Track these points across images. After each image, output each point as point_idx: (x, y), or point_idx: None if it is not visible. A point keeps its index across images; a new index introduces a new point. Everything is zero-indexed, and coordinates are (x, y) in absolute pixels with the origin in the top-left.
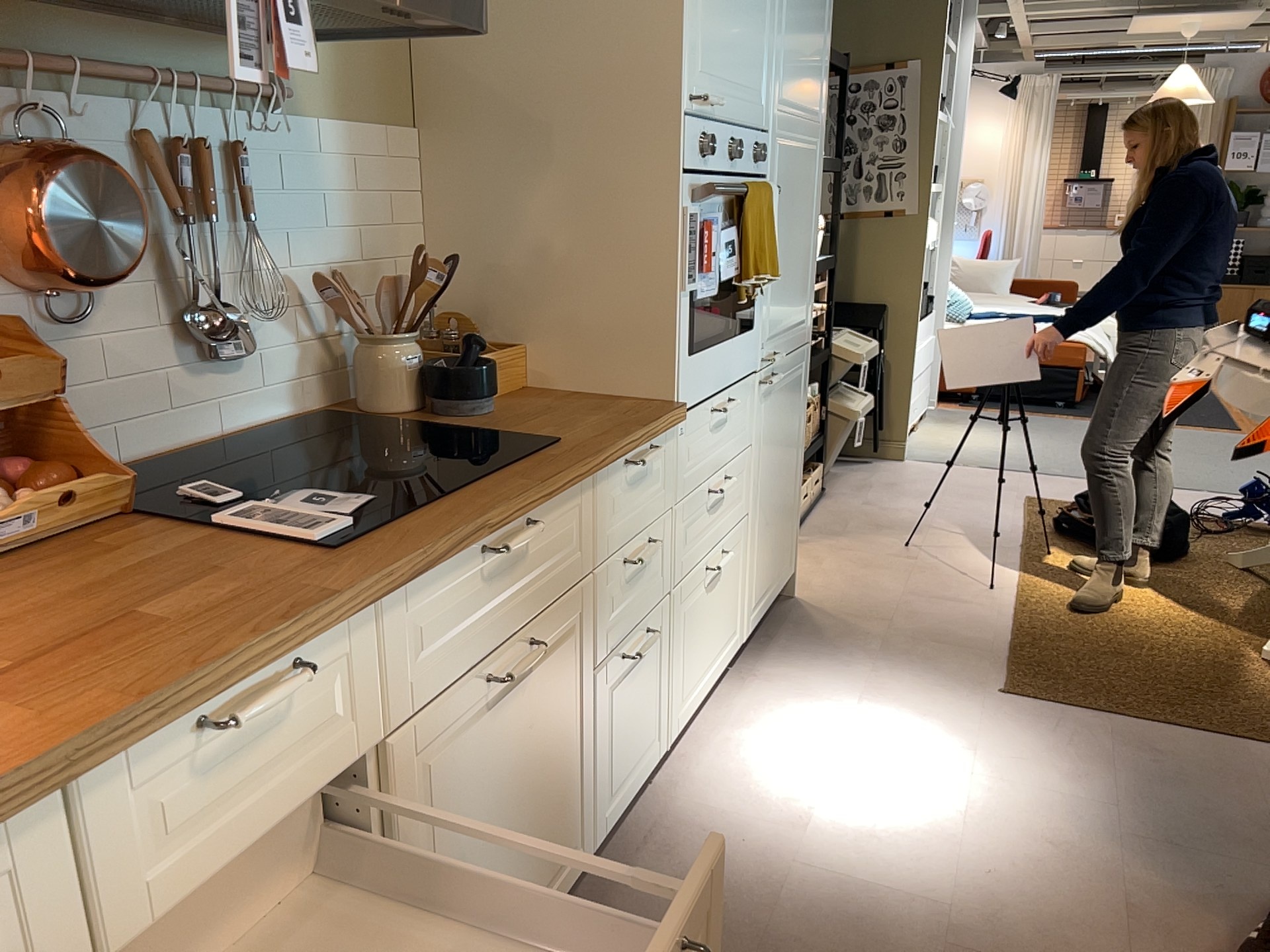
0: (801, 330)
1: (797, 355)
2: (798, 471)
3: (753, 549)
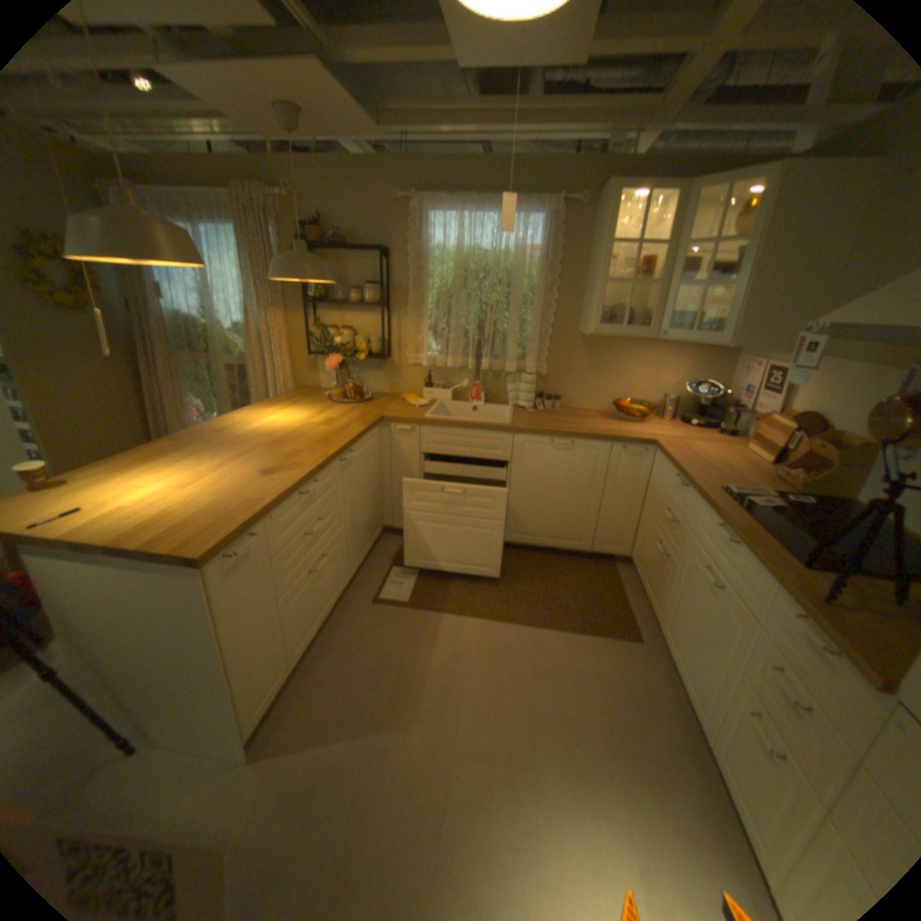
0: None
1: None
2: None
3: None
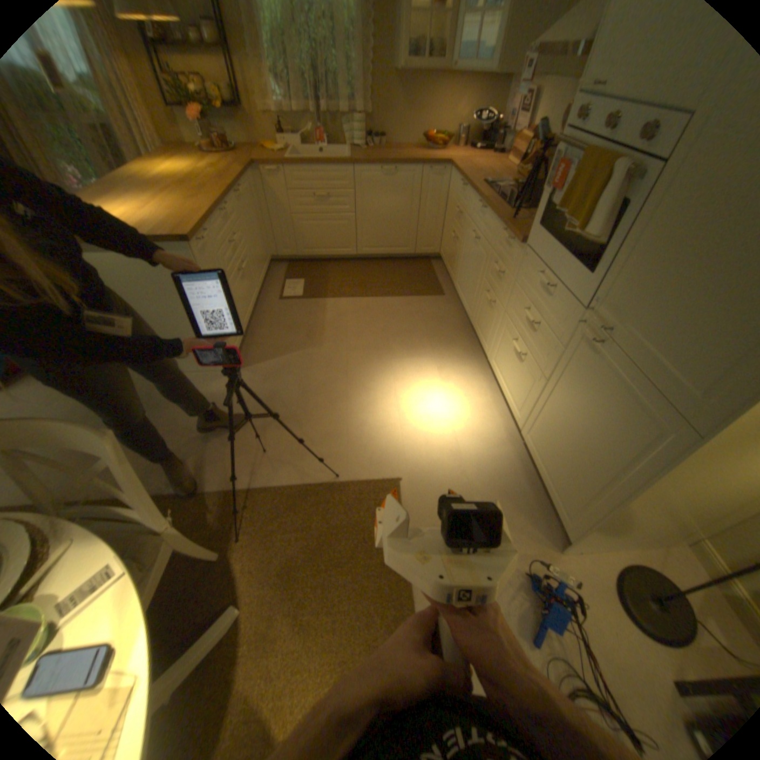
0: (675, 387)
1: (651, 396)
2: (605, 491)
3: (538, 404)
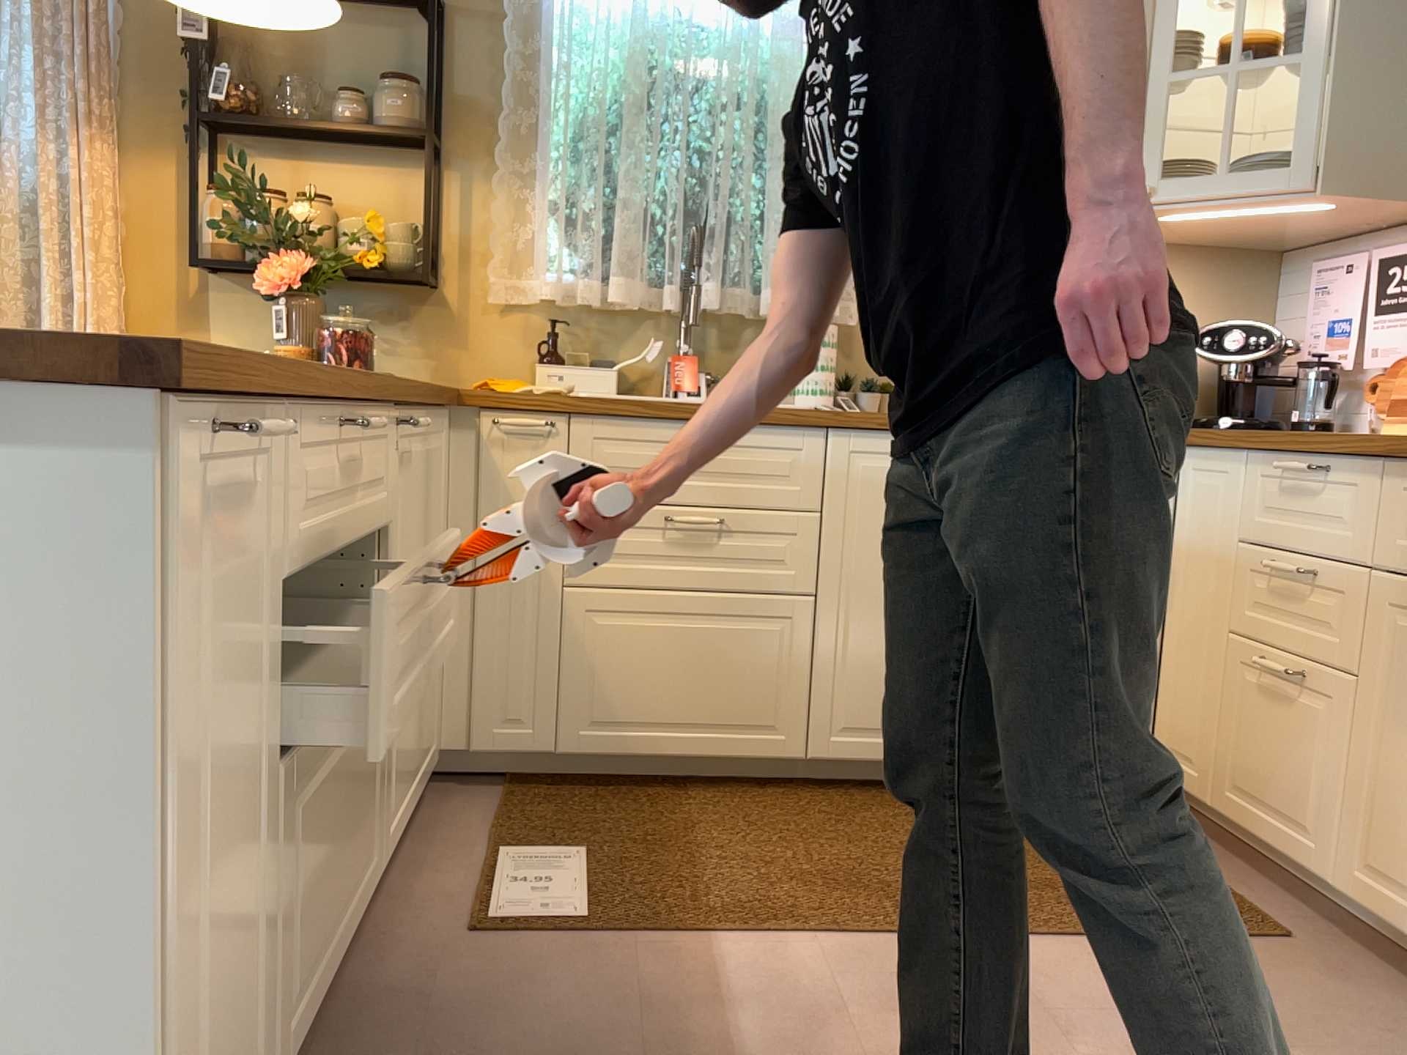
0: None
1: None
2: None
3: None
